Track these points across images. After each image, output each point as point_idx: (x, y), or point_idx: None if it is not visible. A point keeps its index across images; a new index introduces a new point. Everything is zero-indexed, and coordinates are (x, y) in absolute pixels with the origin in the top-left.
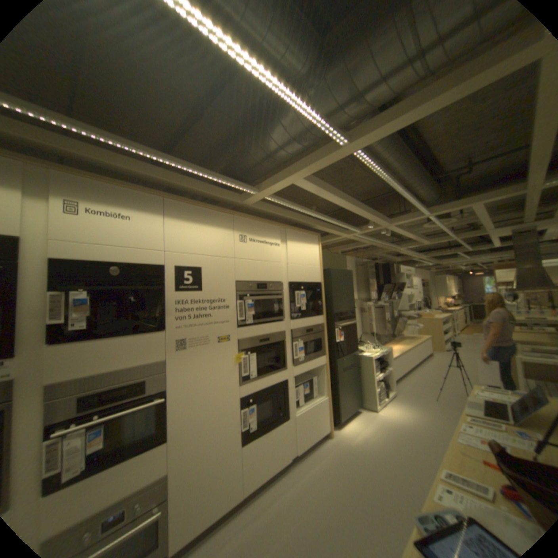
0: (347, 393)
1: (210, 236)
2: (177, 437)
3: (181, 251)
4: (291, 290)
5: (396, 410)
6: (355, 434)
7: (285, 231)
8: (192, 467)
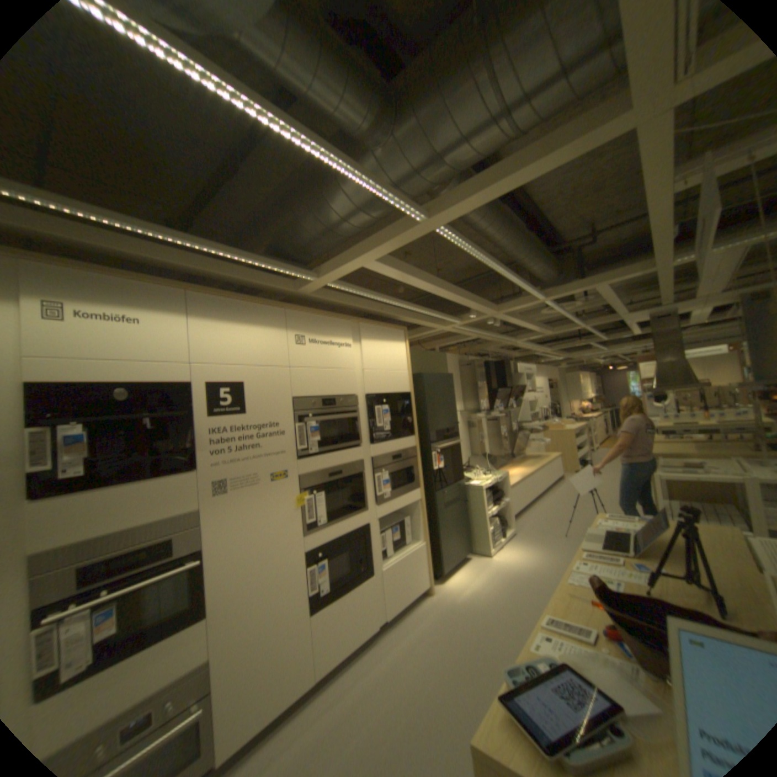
0: (451, 535)
1: (254, 339)
2: (220, 610)
3: (214, 361)
4: (370, 404)
5: (515, 552)
6: (463, 587)
7: (359, 326)
8: (242, 648)
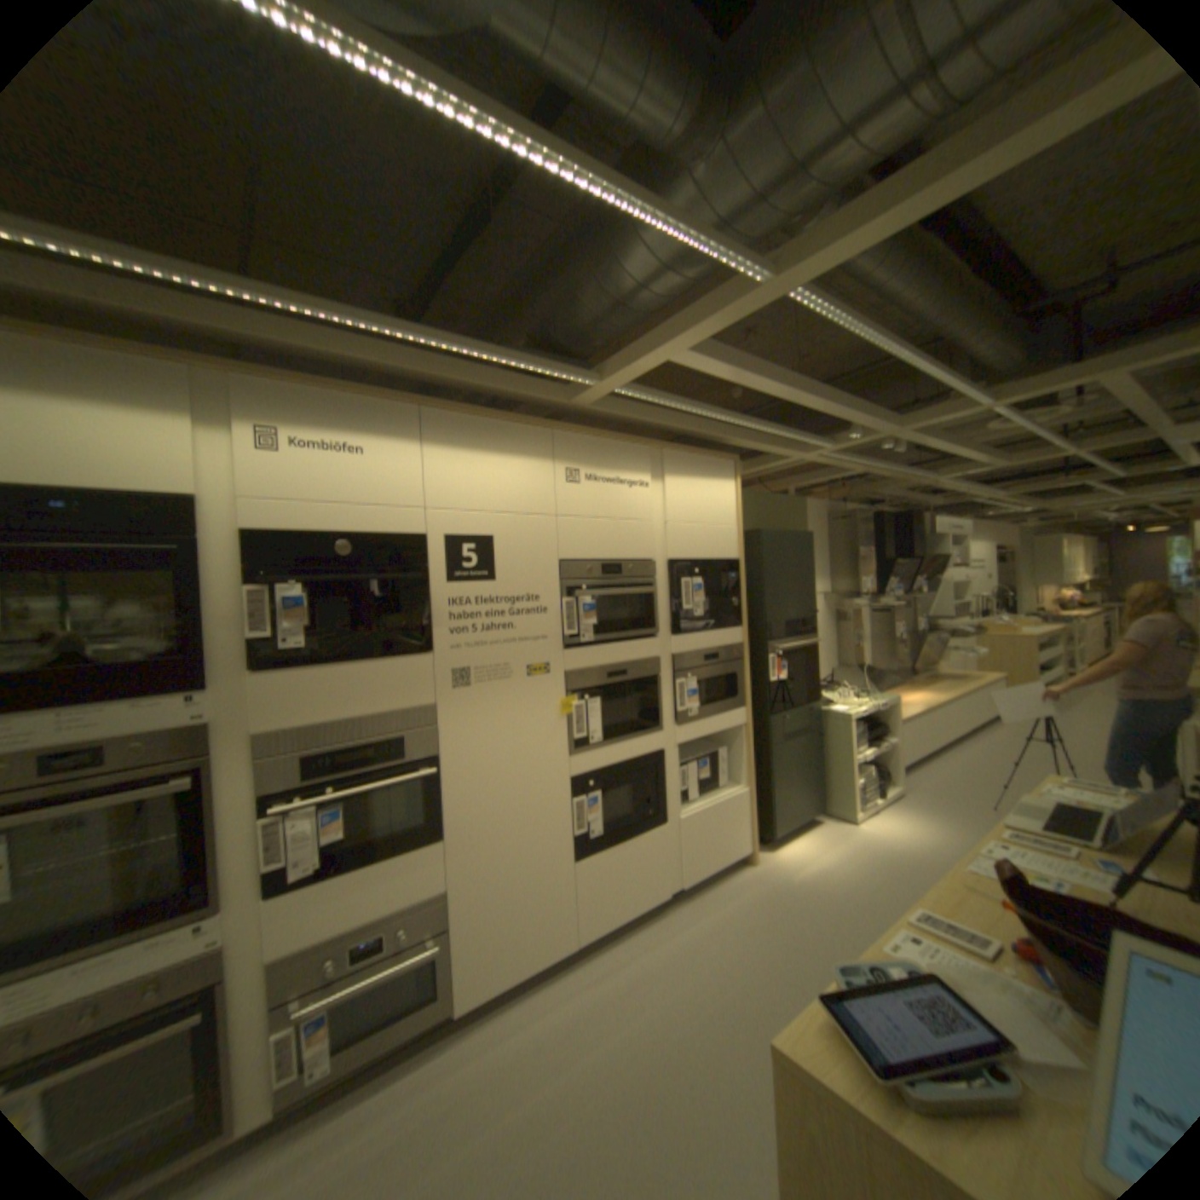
0: (792, 783)
1: (508, 475)
2: (461, 833)
3: (455, 506)
4: (674, 575)
5: (900, 823)
6: (804, 862)
7: (662, 454)
8: (487, 886)
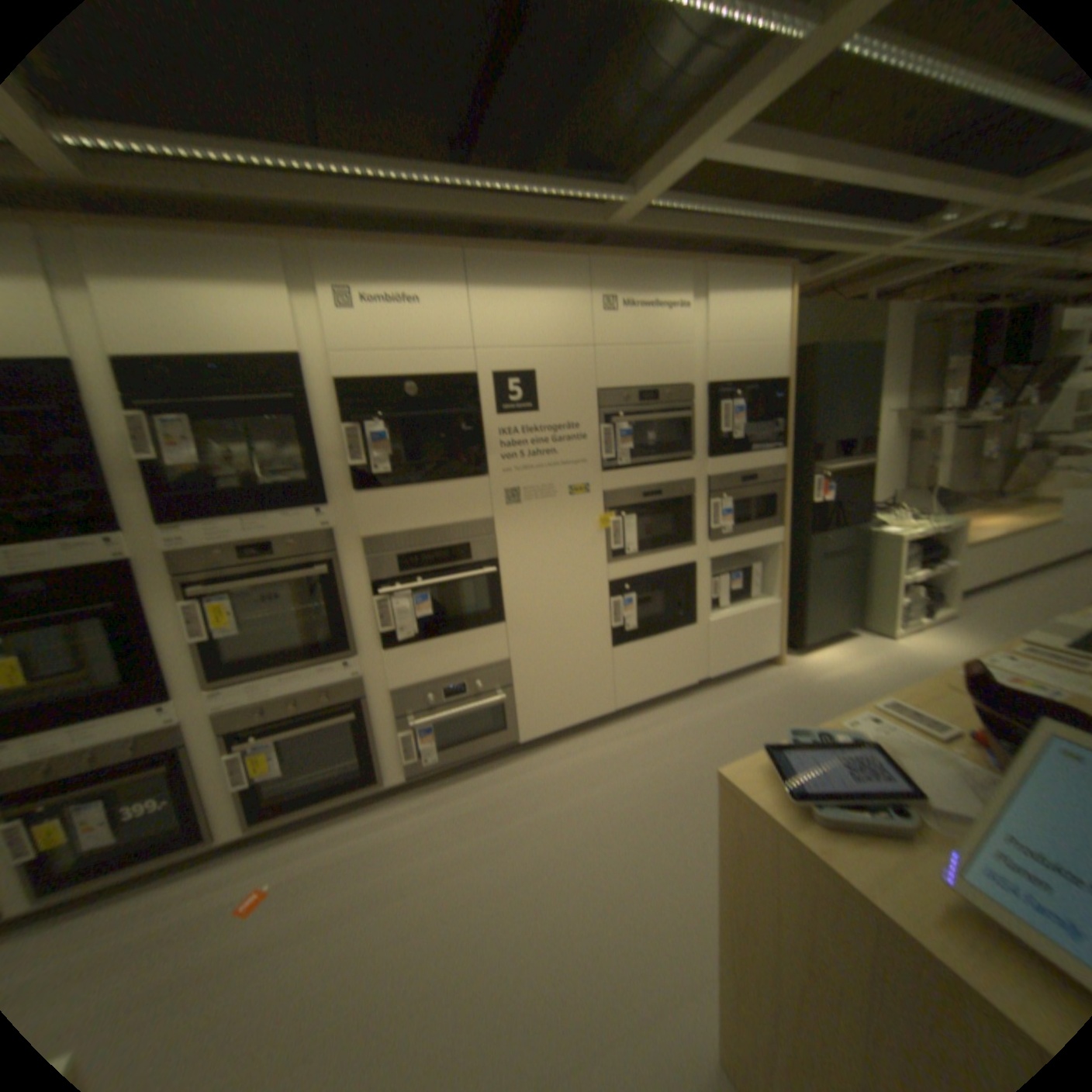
0: (827, 597)
1: (546, 307)
2: (517, 616)
3: (498, 343)
4: (713, 397)
5: (944, 640)
6: (830, 665)
7: (705, 268)
8: (539, 656)
